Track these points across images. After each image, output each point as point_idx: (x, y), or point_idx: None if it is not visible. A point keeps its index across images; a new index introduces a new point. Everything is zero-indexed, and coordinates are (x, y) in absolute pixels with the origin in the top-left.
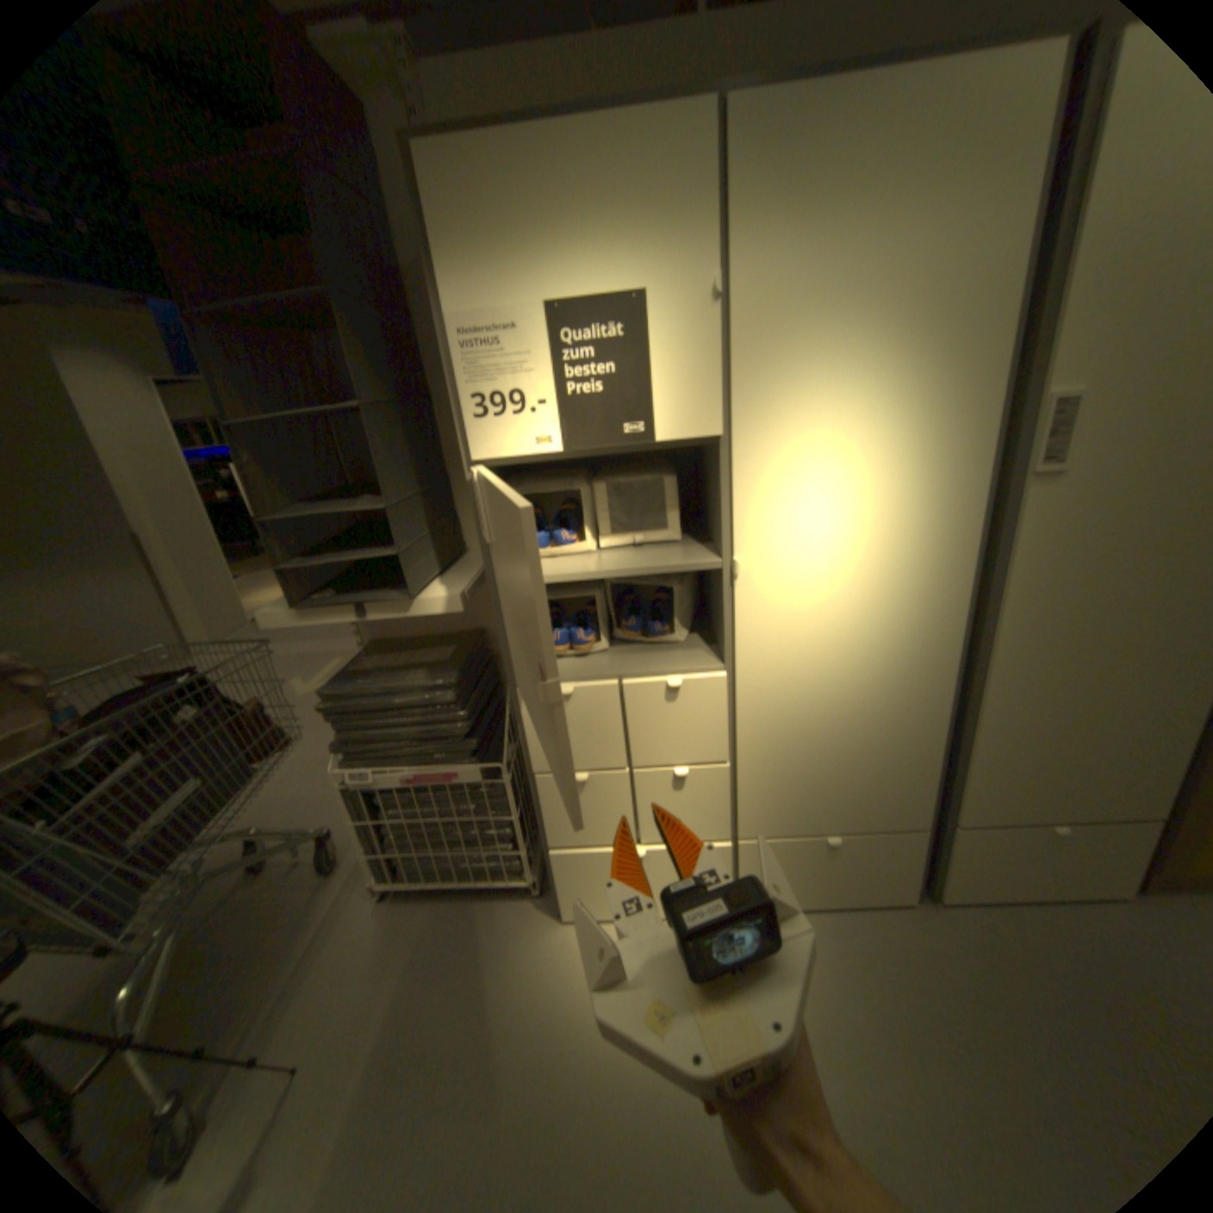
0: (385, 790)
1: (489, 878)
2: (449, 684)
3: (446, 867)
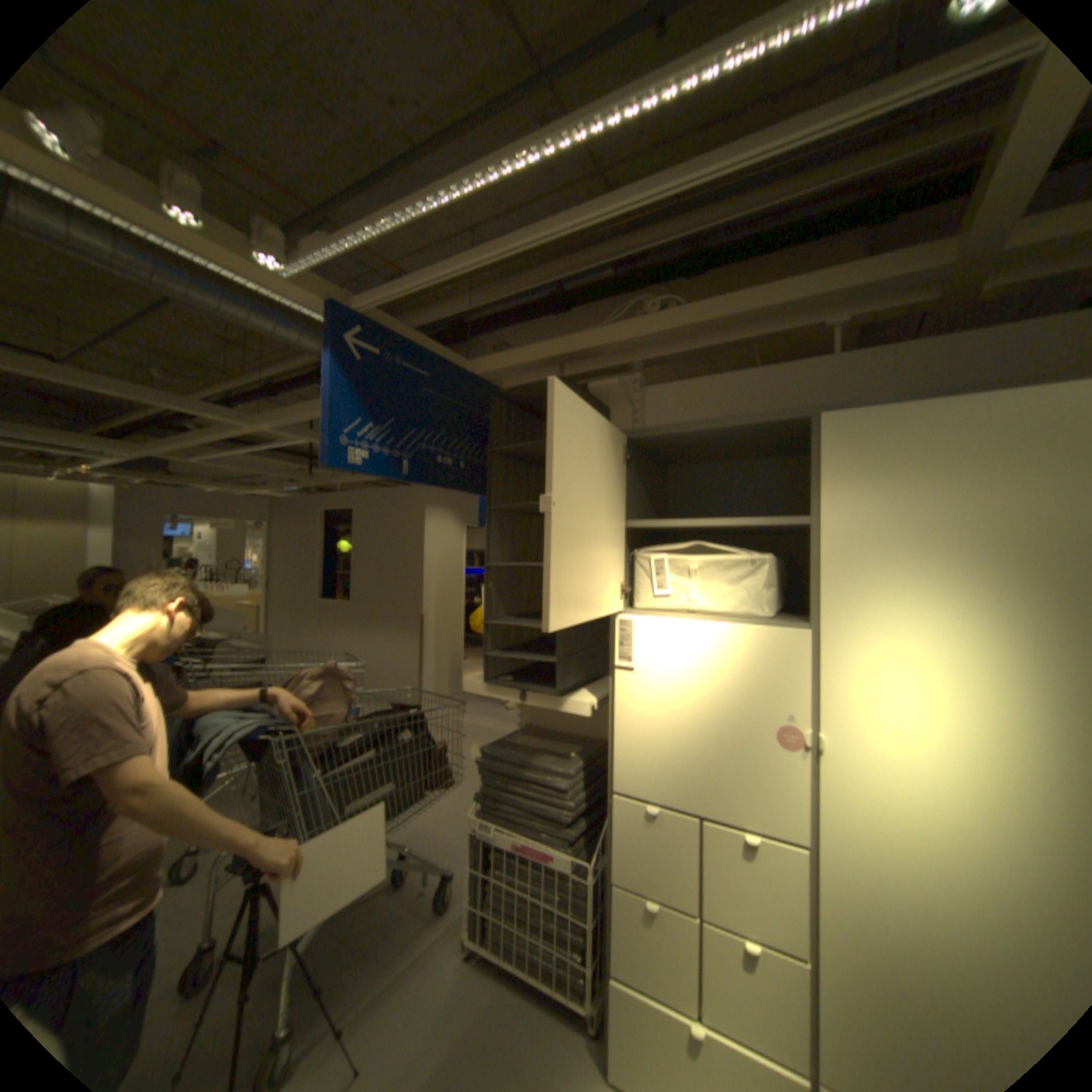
0: (499, 850)
1: (555, 985)
2: (567, 774)
3: (523, 952)
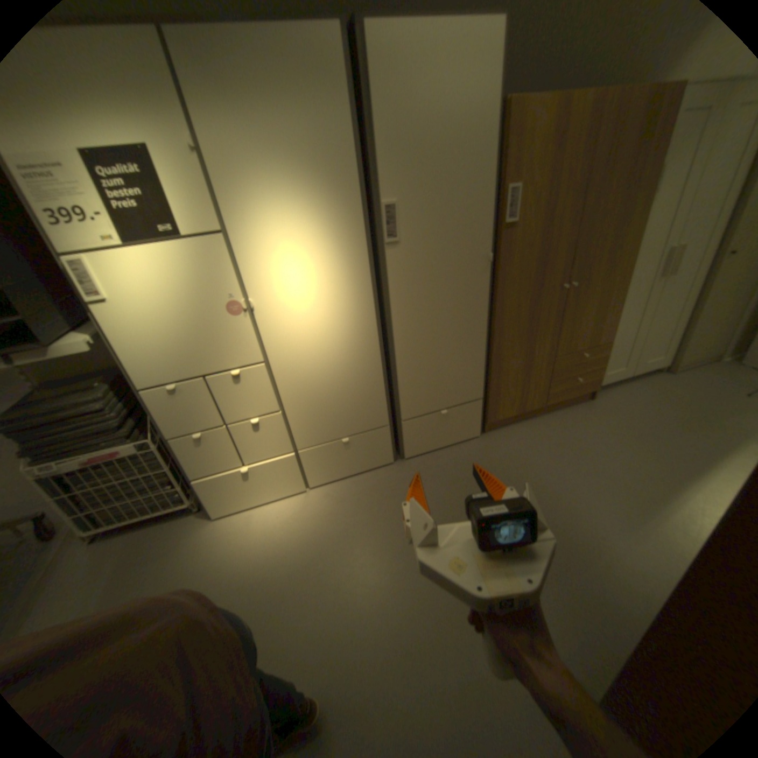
0: (69, 473)
1: (160, 508)
2: (96, 398)
3: (129, 509)
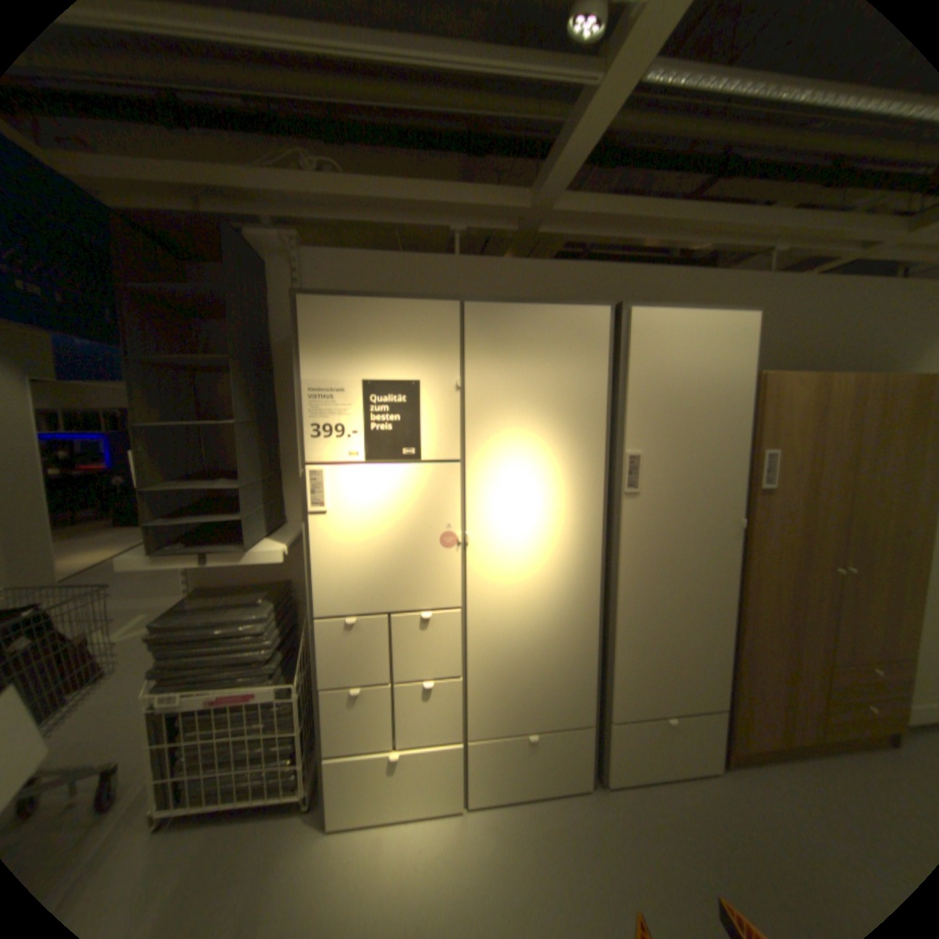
0: (188, 713)
1: (266, 794)
2: (260, 618)
3: (228, 786)
